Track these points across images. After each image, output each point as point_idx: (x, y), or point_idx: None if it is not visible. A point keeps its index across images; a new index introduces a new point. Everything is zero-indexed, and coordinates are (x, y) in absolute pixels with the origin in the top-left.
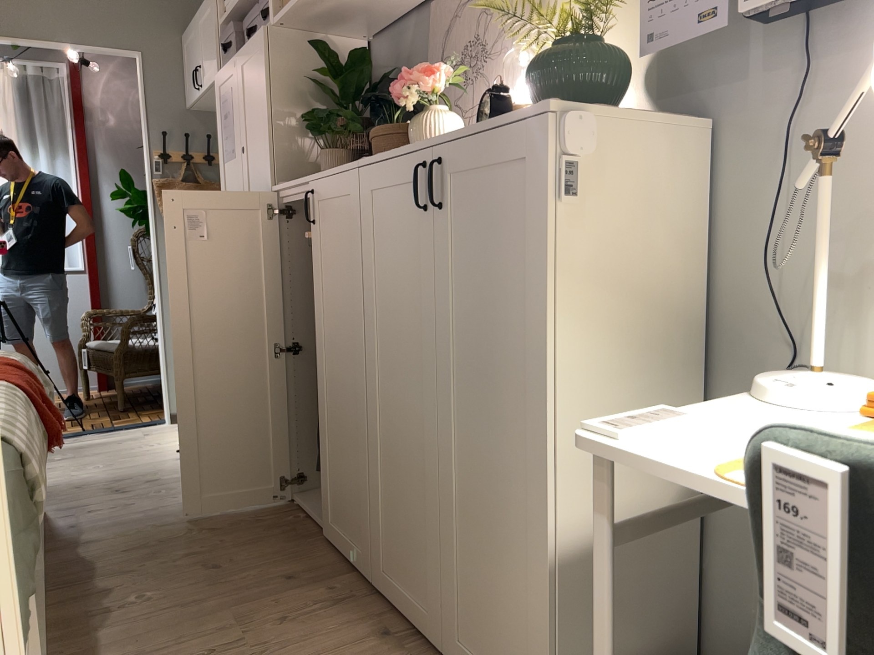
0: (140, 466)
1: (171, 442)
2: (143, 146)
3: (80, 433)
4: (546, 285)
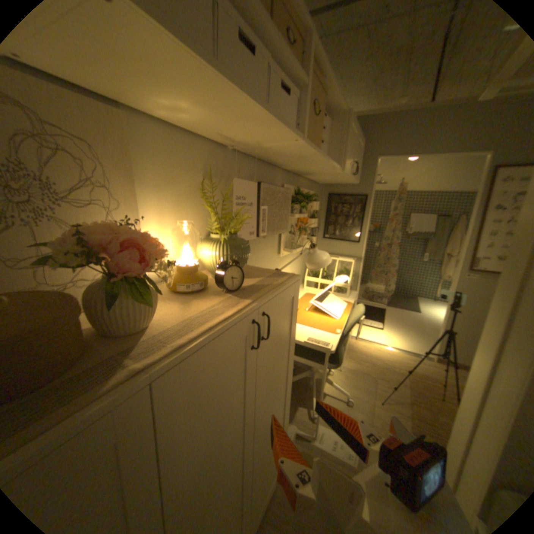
0: None
1: None
2: None
3: None
4: (294, 332)
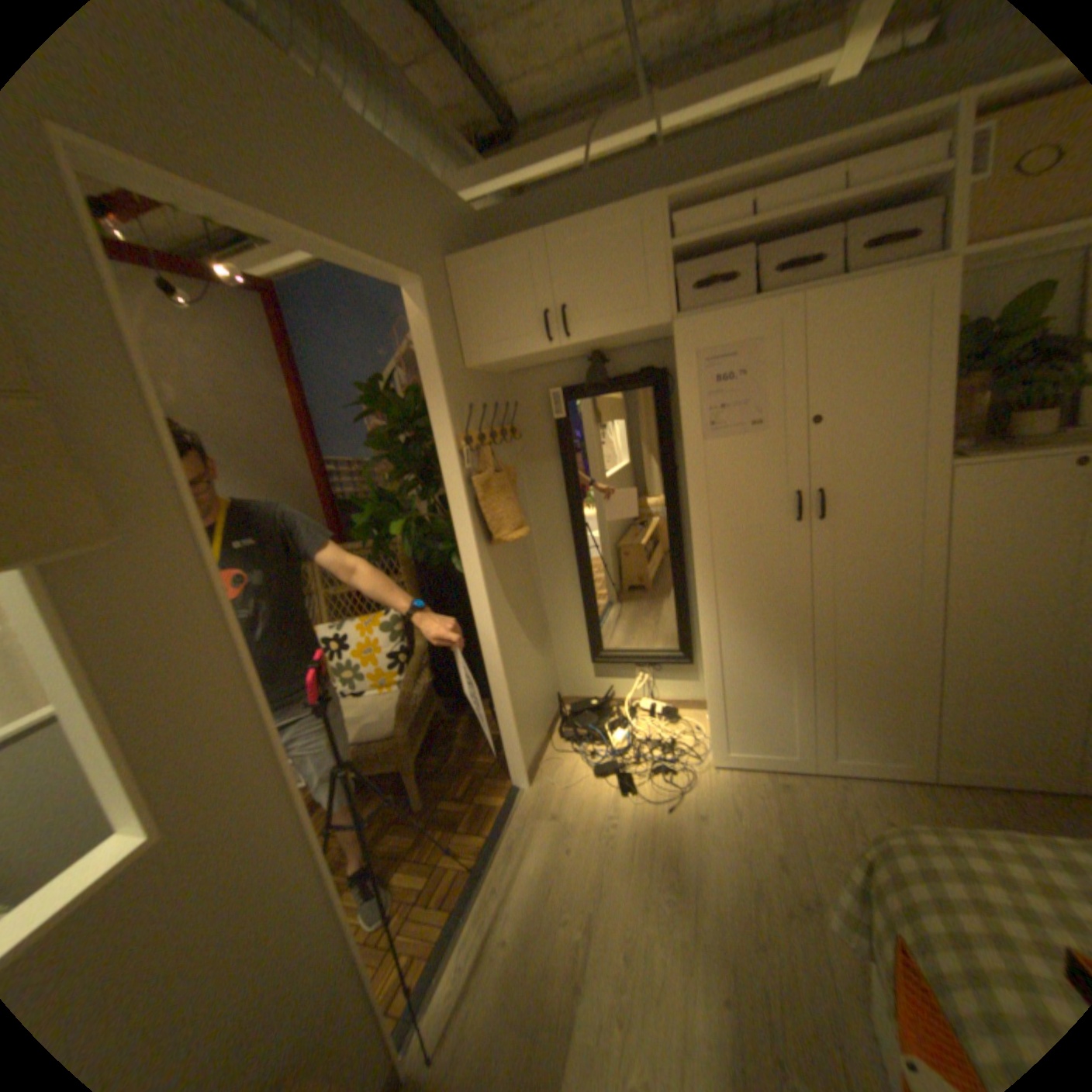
0: (704, 860)
1: (614, 807)
2: (435, 431)
3: (473, 880)
4: None
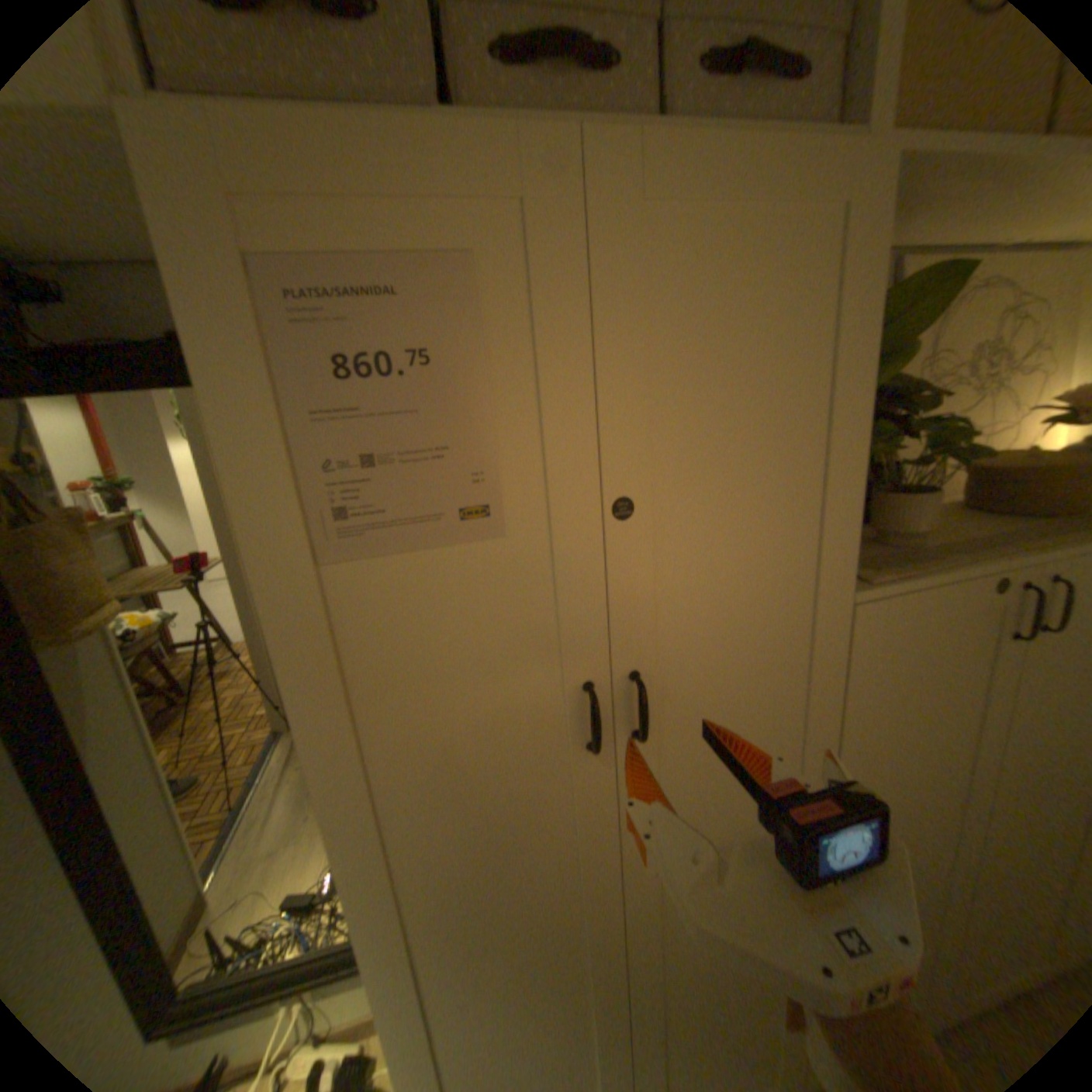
0: None
1: None
2: None
3: None
4: None
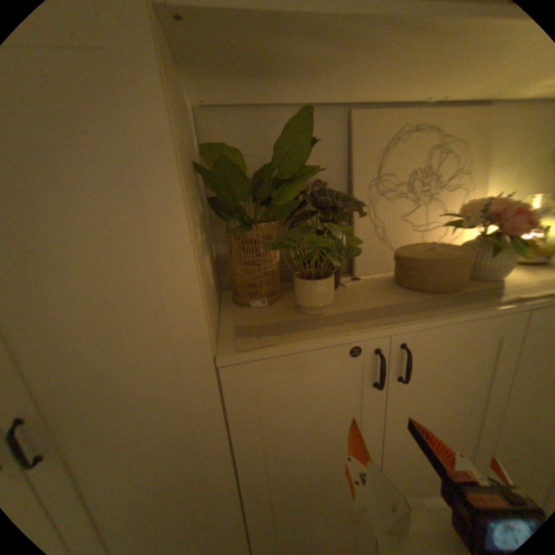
0: None
1: None
2: None
3: None
4: None
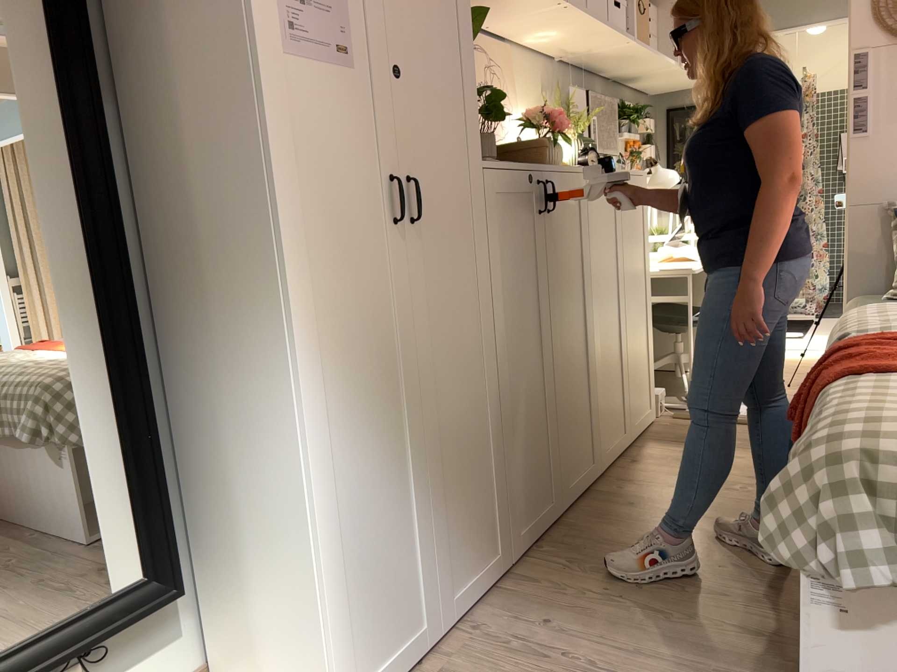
0: None
1: None
2: None
3: None
4: (645, 234)
